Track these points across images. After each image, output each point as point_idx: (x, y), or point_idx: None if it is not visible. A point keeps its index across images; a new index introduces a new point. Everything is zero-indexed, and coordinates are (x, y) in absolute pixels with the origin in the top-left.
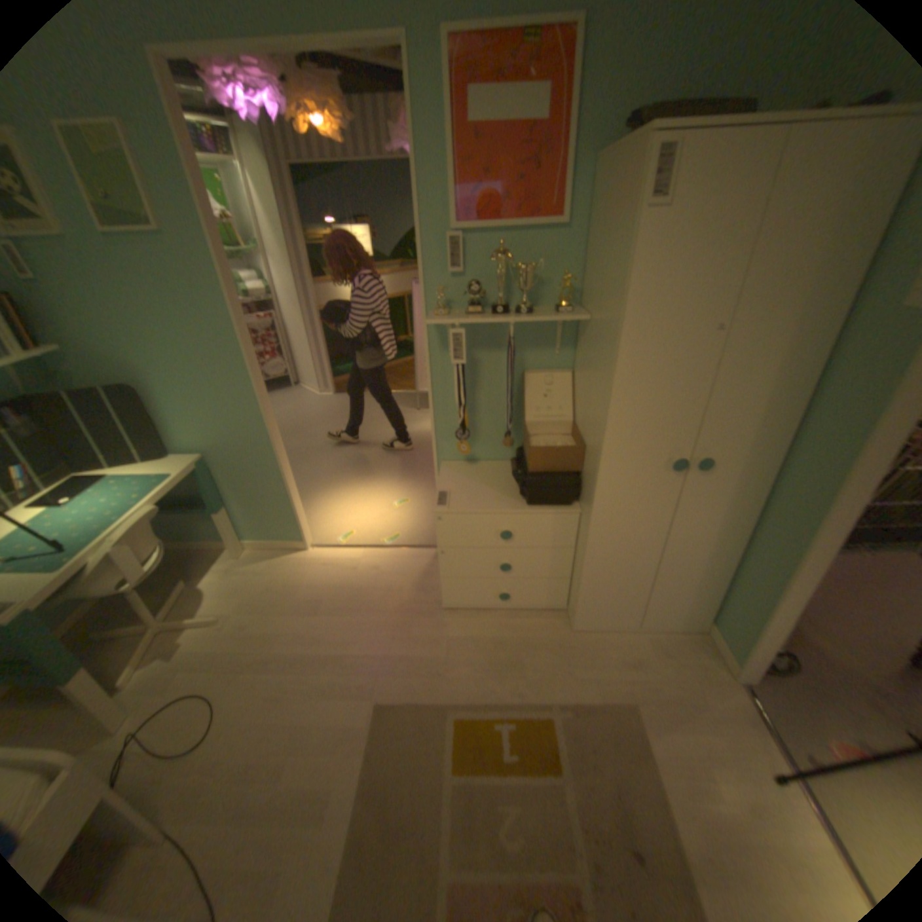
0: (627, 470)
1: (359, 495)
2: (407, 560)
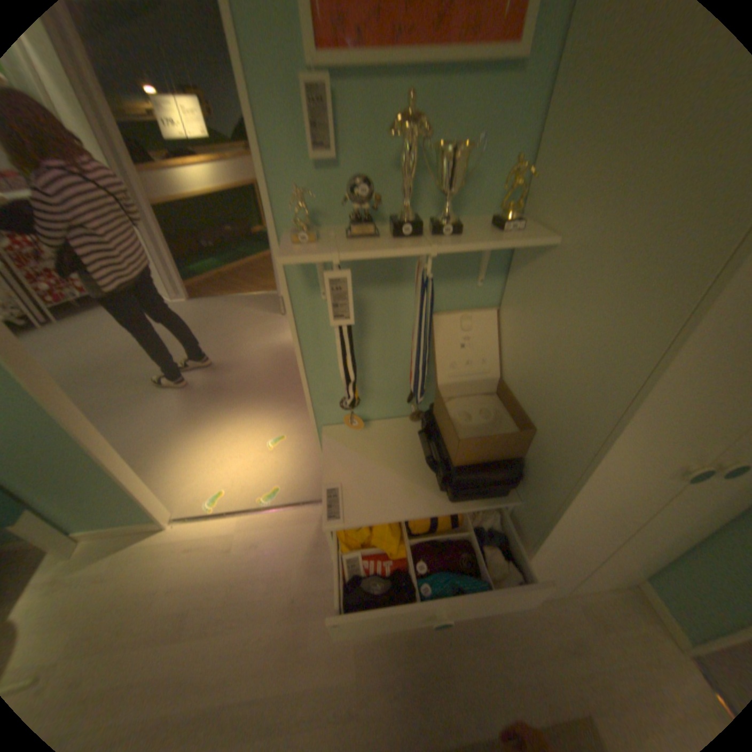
0: (622, 486)
1: (225, 436)
2: (292, 528)
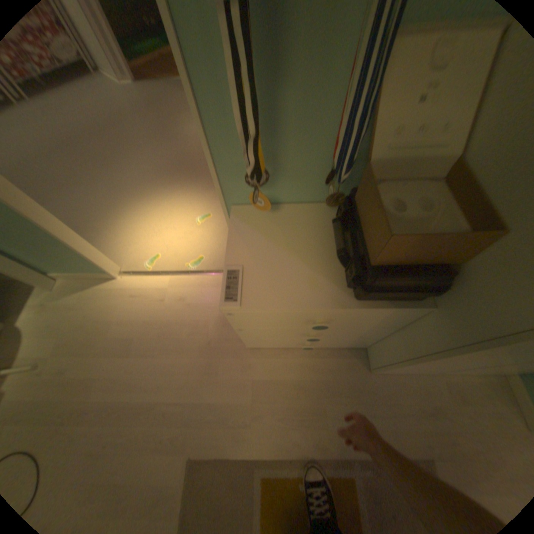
0: None
1: (163, 209)
2: (212, 289)
